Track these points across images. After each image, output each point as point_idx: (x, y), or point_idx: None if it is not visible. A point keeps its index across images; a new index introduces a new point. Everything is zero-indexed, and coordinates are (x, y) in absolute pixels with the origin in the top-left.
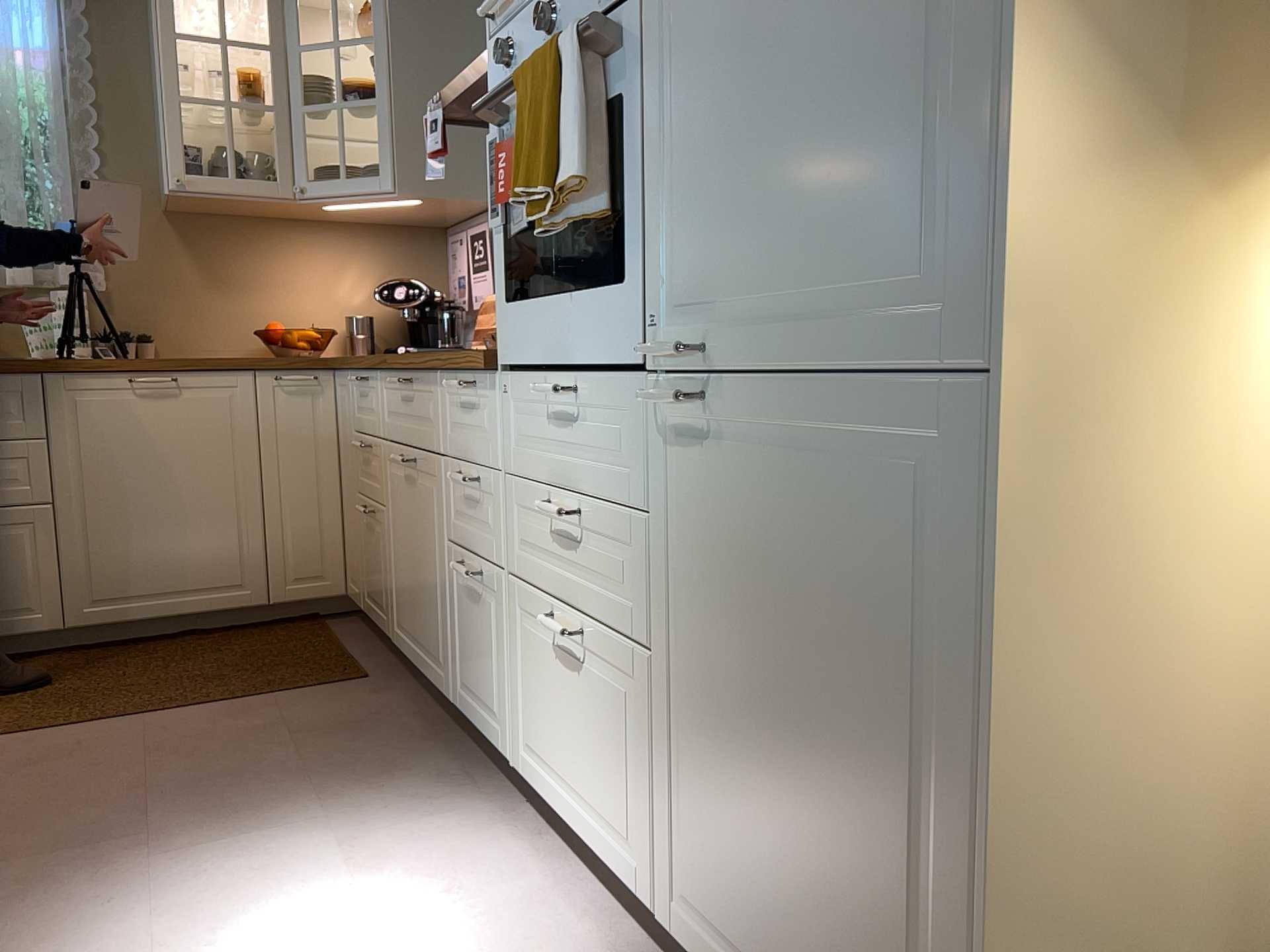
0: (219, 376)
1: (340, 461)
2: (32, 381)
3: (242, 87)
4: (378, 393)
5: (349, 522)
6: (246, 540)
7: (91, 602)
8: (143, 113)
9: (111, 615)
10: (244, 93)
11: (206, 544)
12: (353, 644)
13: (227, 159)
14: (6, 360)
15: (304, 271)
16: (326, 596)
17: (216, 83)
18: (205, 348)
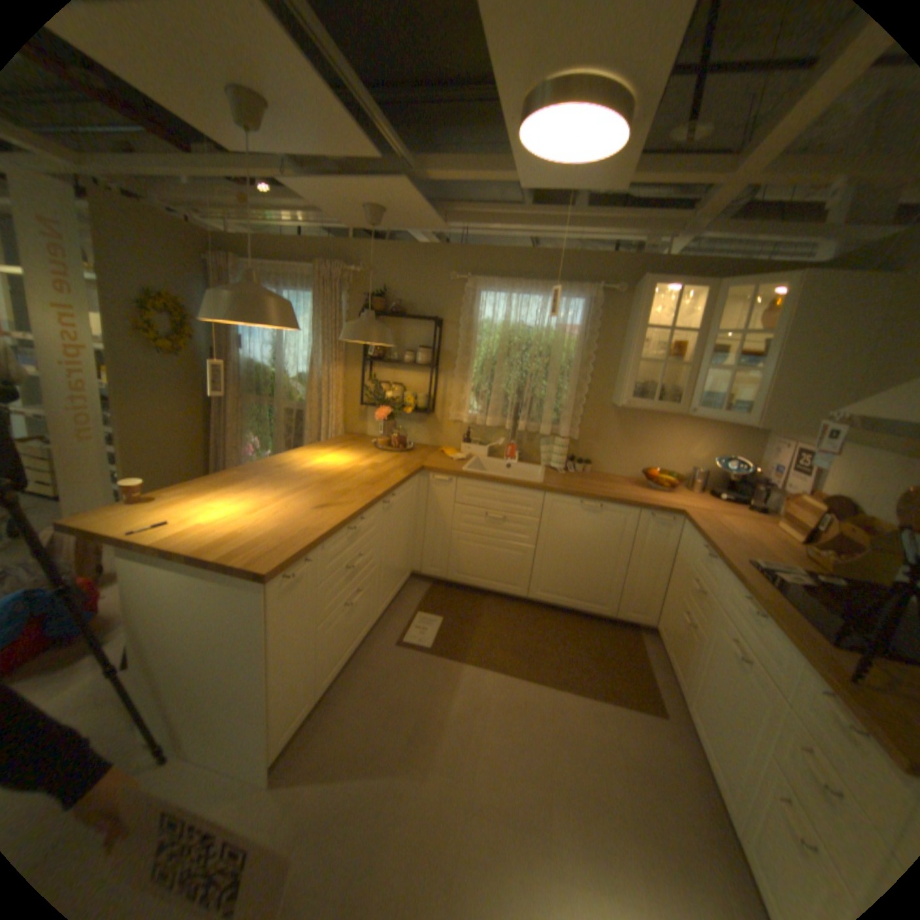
0: (623, 509)
1: (675, 565)
2: (540, 494)
3: (674, 351)
4: (725, 579)
5: (671, 602)
6: (613, 587)
7: (540, 591)
8: (615, 355)
9: (546, 599)
10: (673, 351)
11: (594, 583)
12: (657, 670)
13: (655, 389)
14: (532, 482)
15: (676, 439)
16: (646, 625)
17: (660, 348)
18: (614, 470)
